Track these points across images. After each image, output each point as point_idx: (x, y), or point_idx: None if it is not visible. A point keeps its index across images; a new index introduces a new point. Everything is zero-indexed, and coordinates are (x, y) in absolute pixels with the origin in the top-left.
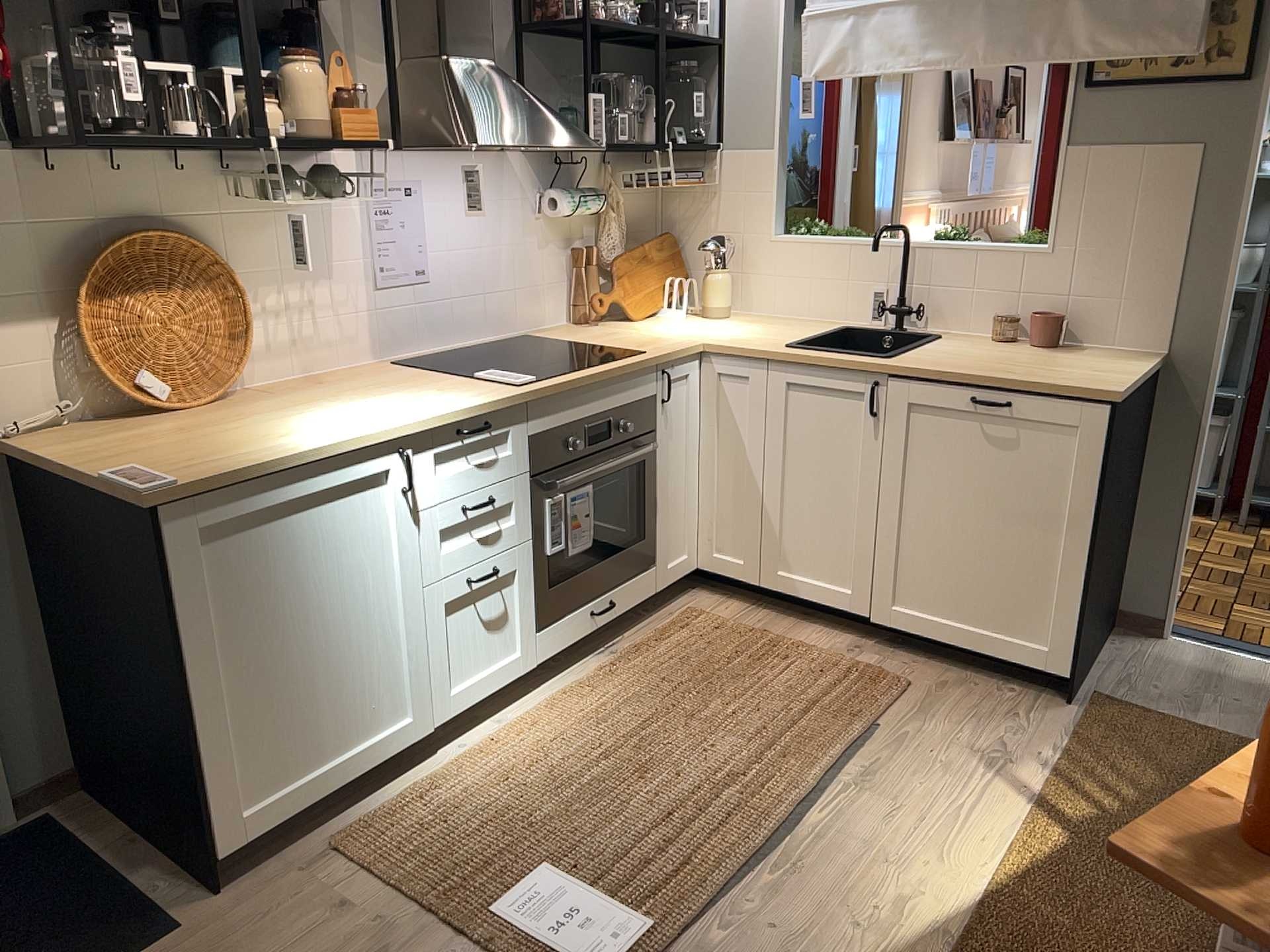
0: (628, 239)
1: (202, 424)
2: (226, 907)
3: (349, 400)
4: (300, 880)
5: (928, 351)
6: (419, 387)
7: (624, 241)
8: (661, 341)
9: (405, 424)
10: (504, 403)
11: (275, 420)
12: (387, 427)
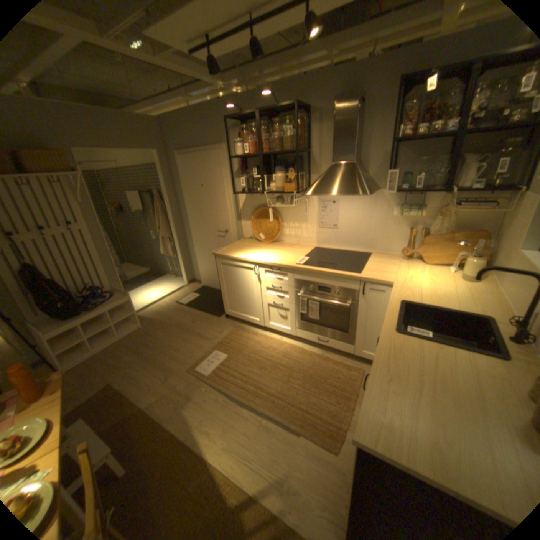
0: (463, 229)
1: (254, 246)
2: (223, 320)
3: (275, 251)
4: (228, 325)
5: (438, 350)
6: (291, 254)
7: (452, 229)
8: (384, 274)
9: (256, 260)
10: (283, 266)
11: (258, 250)
12: (252, 259)
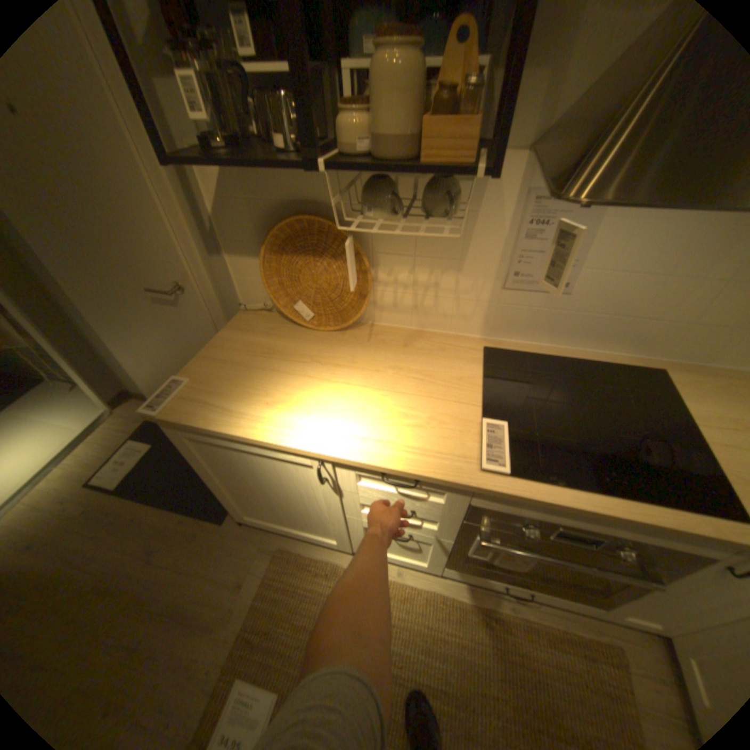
0: None
1: (290, 351)
2: (232, 534)
3: (373, 381)
4: (252, 553)
5: None
6: (434, 398)
7: None
8: None
9: (324, 452)
10: (439, 481)
11: (309, 375)
12: (309, 446)
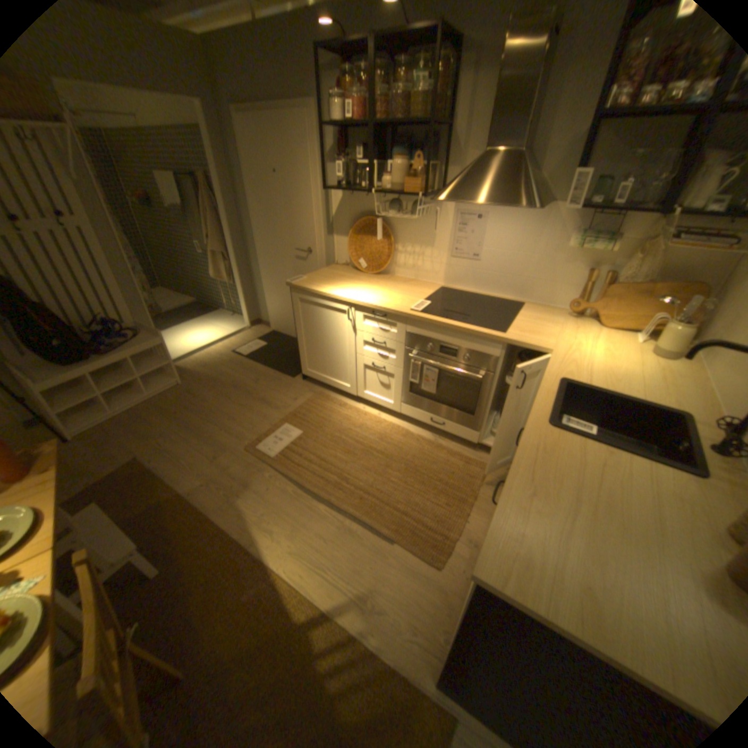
0: (670, 277)
1: (351, 277)
2: (299, 382)
3: (382, 288)
4: (306, 390)
5: (607, 455)
6: (405, 295)
7: (653, 277)
8: (540, 337)
9: (351, 299)
10: (391, 312)
11: (356, 283)
12: (347, 297)
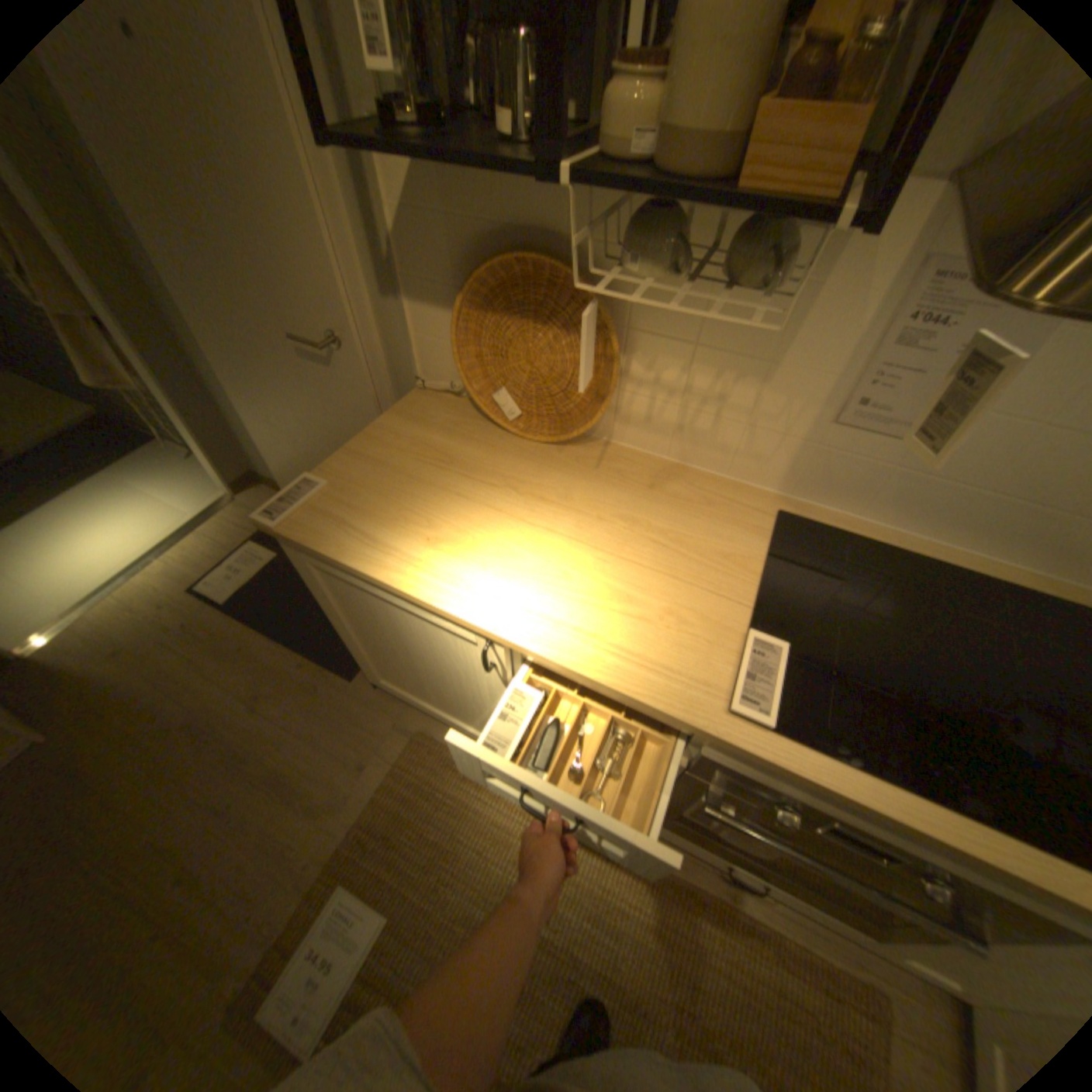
0: None
1: (475, 464)
2: (363, 698)
3: (591, 536)
4: (384, 729)
5: None
6: (680, 580)
7: None
8: None
9: (496, 631)
10: (659, 713)
11: (497, 507)
12: (476, 617)
